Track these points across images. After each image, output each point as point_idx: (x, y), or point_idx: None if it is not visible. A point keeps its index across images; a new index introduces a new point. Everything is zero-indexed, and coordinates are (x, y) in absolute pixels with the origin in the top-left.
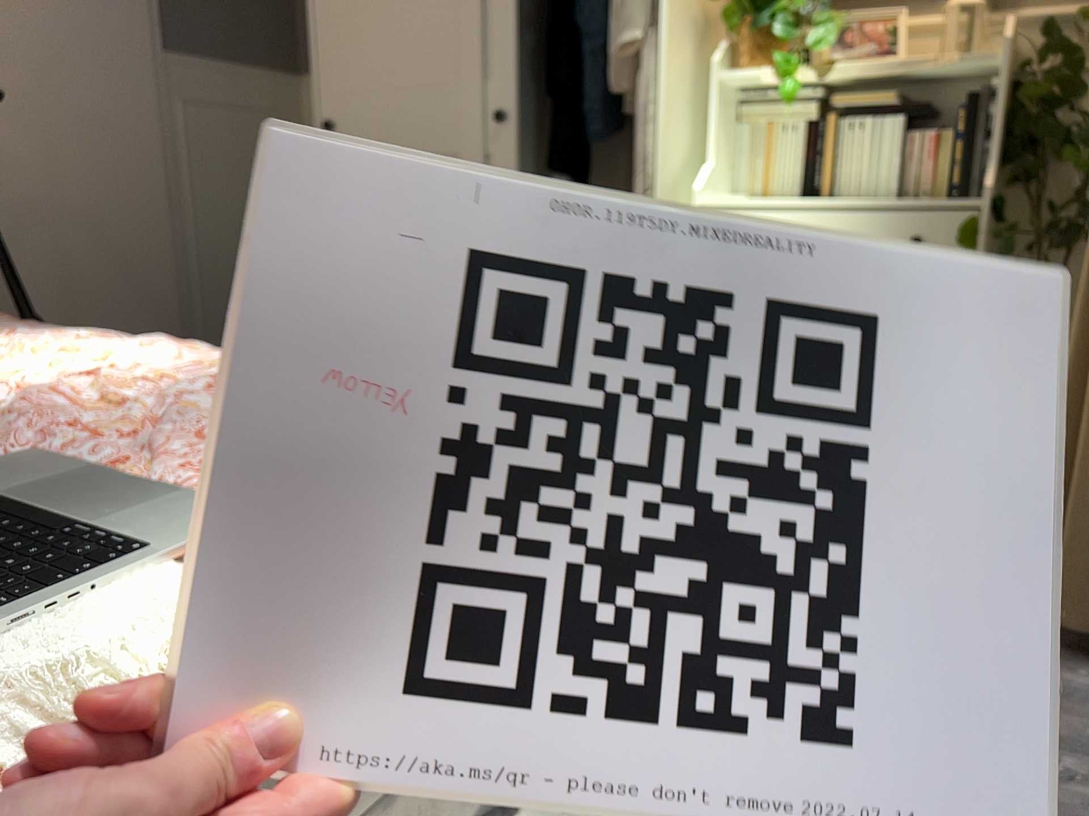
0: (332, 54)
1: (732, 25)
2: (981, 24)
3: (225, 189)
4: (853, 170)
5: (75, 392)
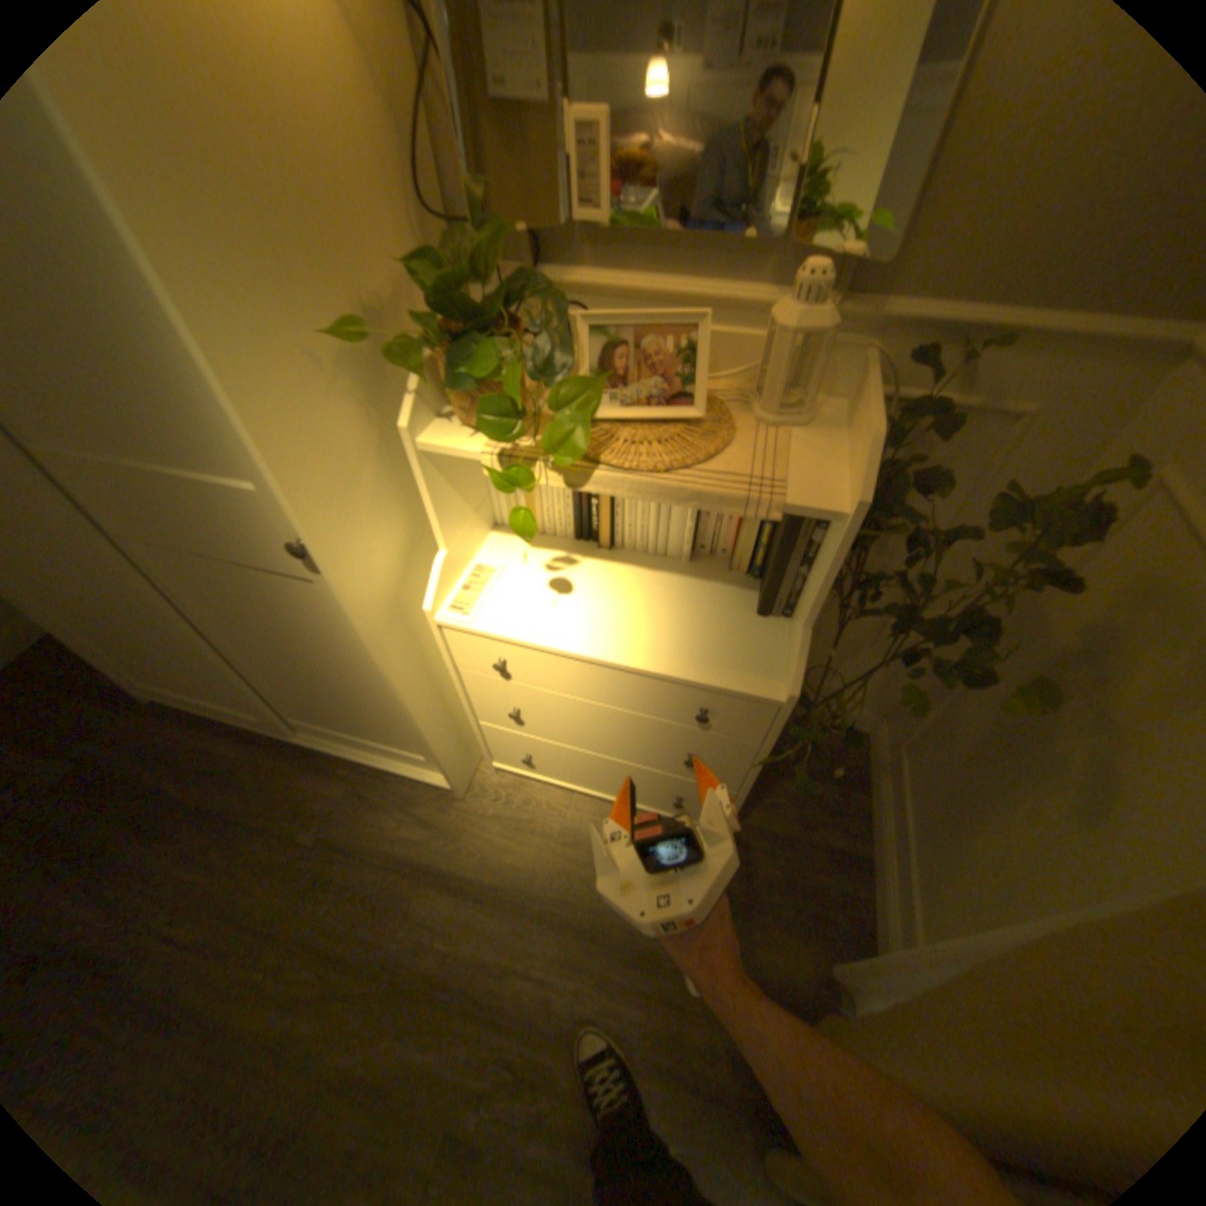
0: None
1: (413, 363)
2: (820, 365)
3: None
4: (635, 523)
5: None
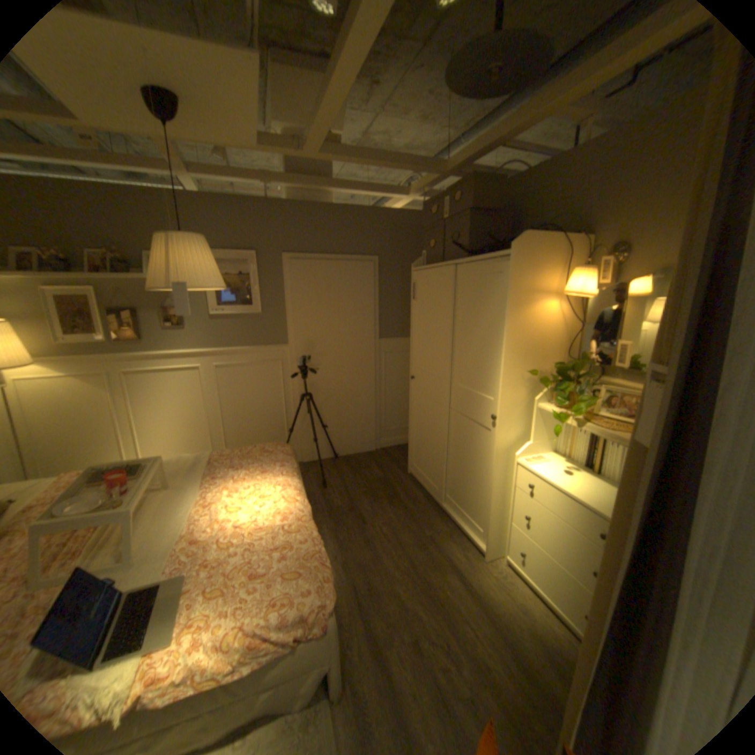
0: (415, 354)
1: (547, 385)
2: None
3: (397, 379)
4: (612, 465)
5: (236, 528)
